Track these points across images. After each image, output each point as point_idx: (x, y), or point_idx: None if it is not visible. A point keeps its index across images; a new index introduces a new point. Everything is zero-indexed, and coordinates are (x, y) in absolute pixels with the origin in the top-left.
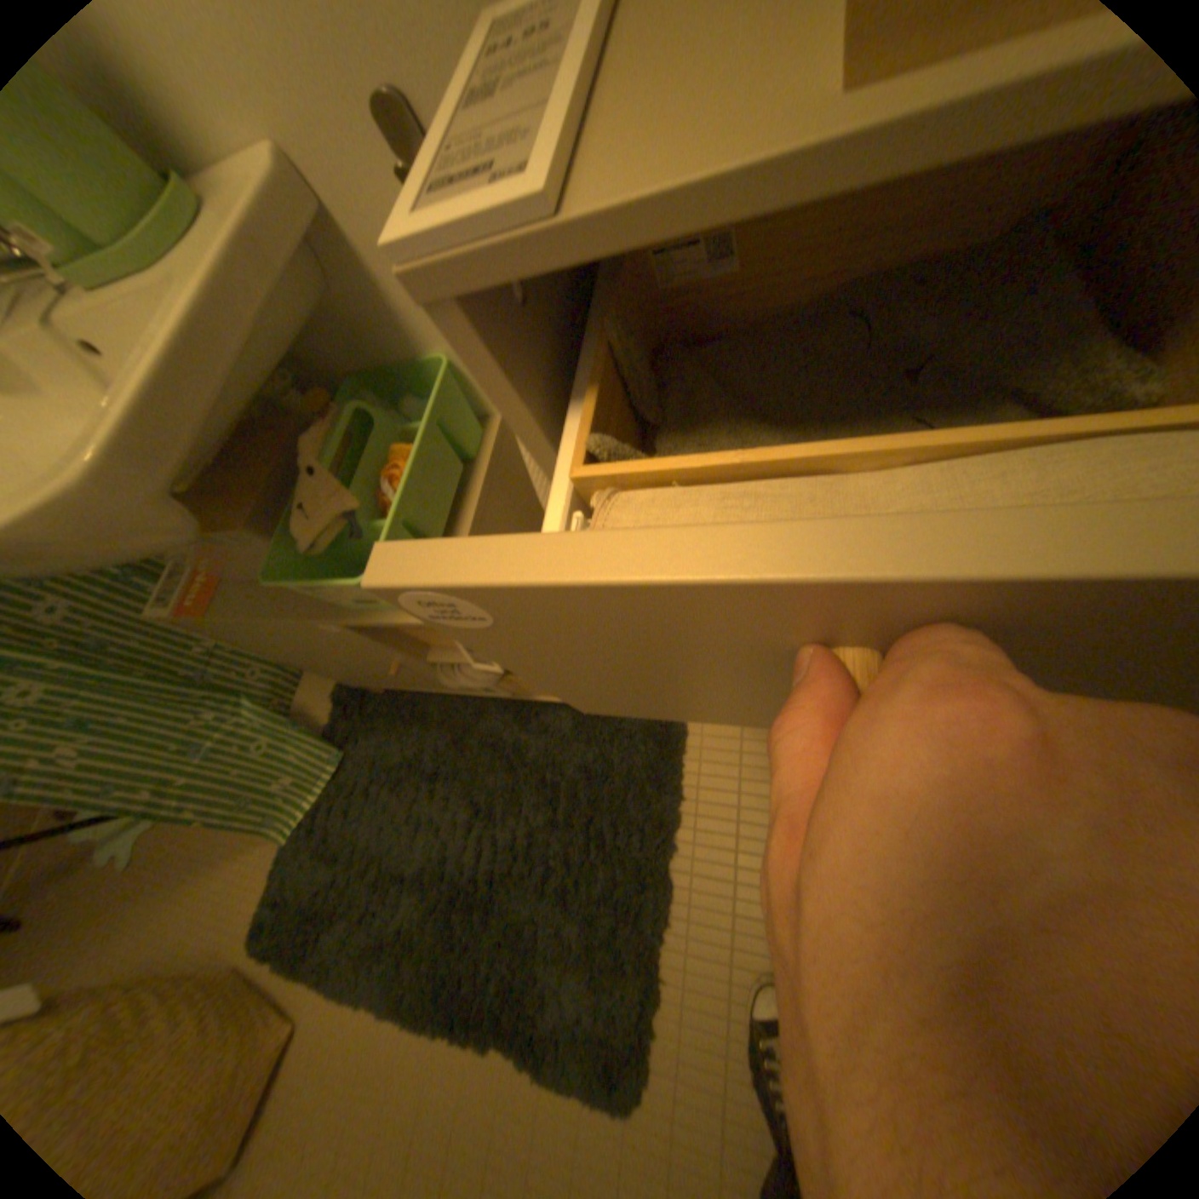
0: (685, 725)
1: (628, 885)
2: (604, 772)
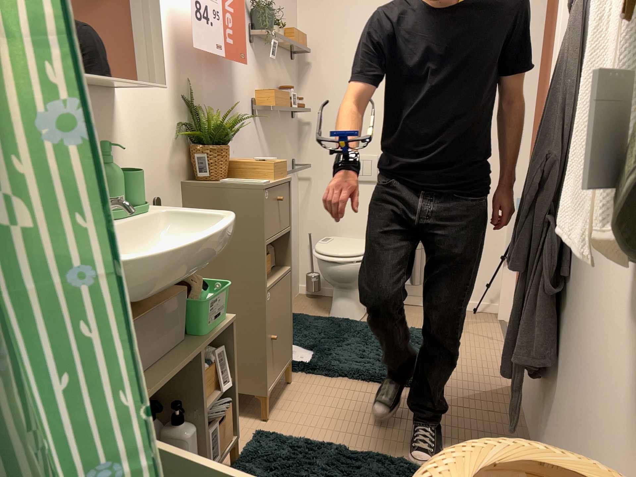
0: (263, 430)
1: (334, 454)
2: (277, 458)
